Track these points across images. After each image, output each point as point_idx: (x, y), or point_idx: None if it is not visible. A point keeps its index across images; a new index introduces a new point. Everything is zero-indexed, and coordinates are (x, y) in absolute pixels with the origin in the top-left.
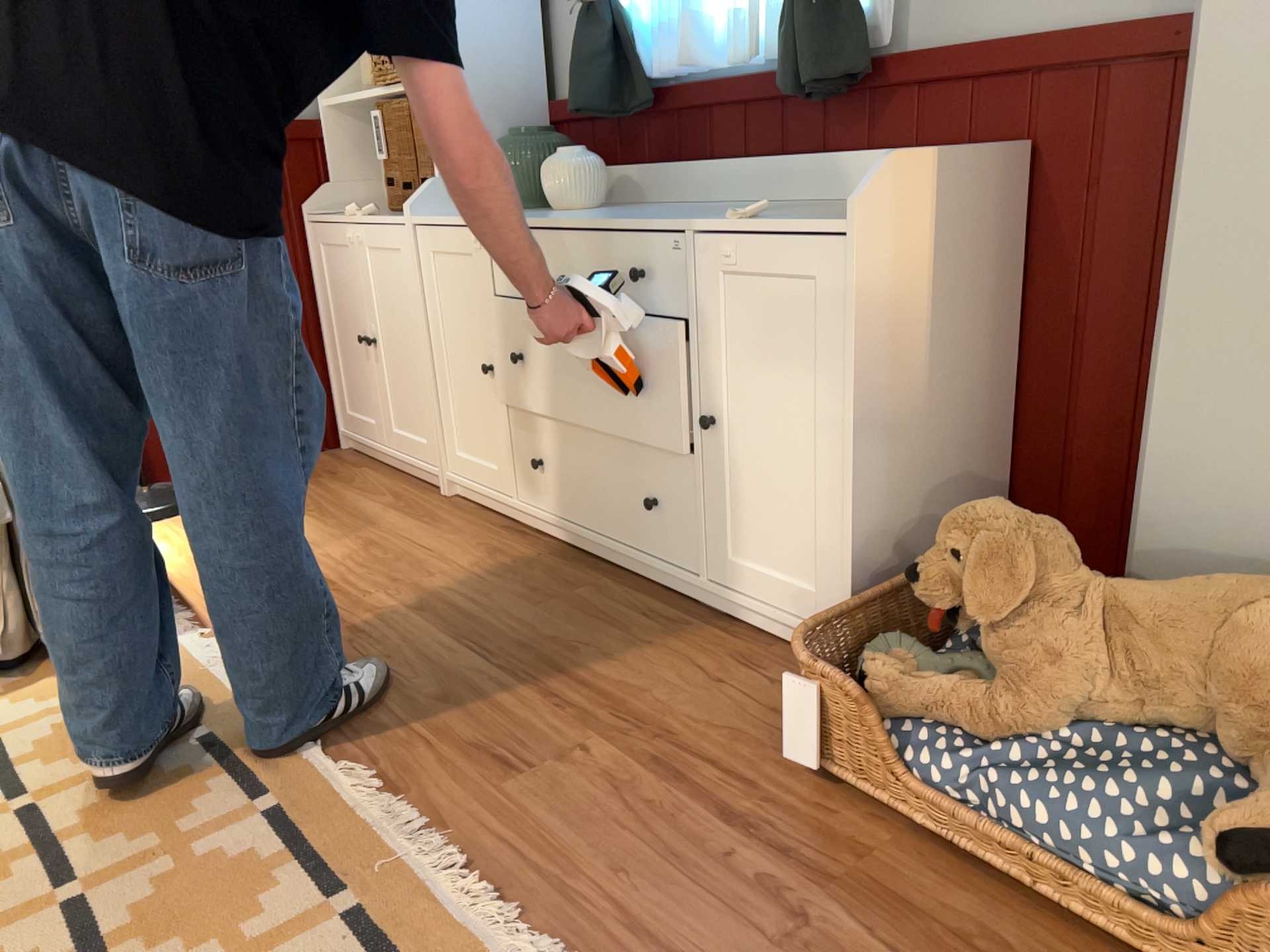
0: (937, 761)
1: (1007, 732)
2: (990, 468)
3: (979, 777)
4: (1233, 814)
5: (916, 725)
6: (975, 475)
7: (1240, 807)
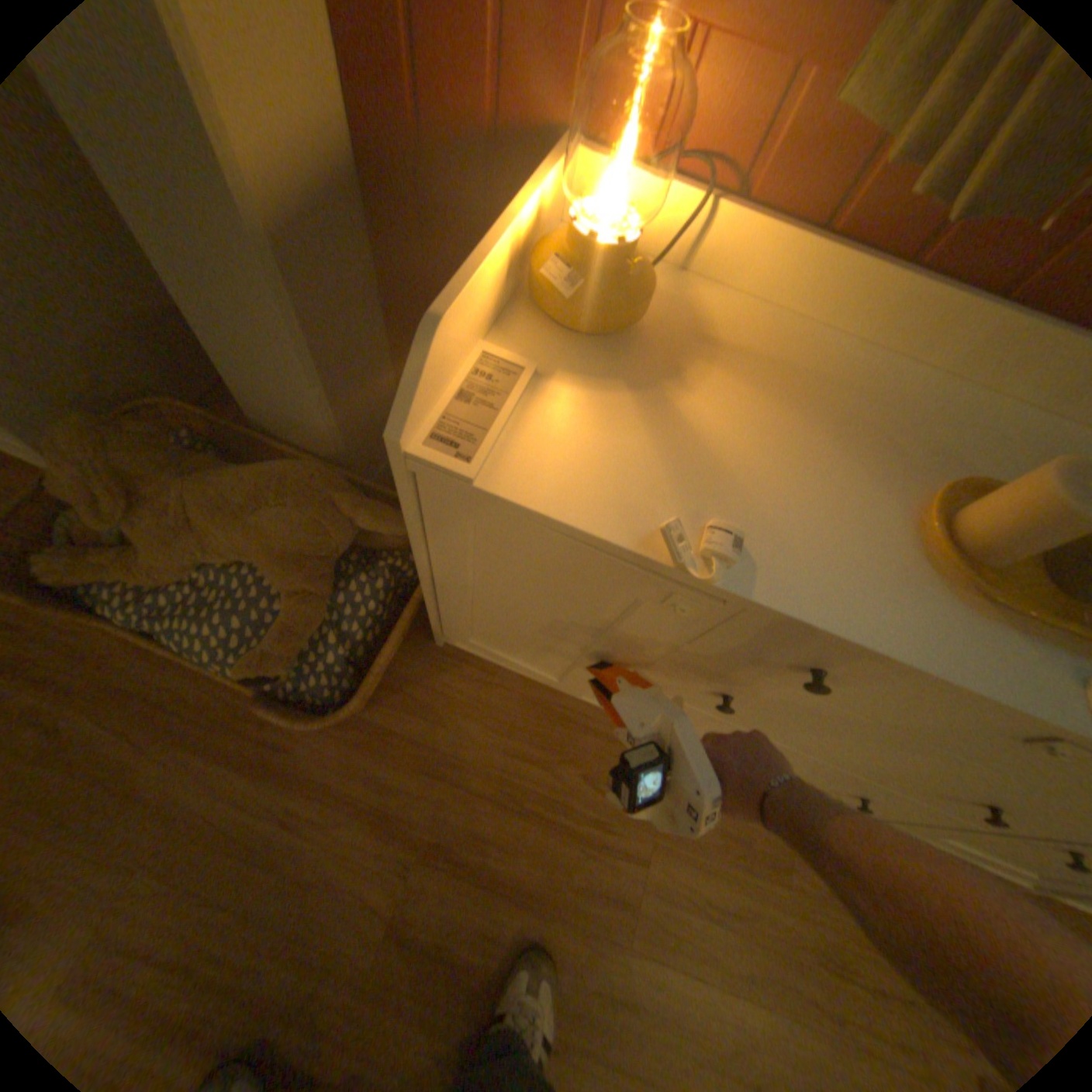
0: (114, 618)
1: (159, 584)
2: (151, 301)
3: (140, 626)
4: (244, 666)
5: (98, 591)
6: (135, 314)
7: (249, 658)
